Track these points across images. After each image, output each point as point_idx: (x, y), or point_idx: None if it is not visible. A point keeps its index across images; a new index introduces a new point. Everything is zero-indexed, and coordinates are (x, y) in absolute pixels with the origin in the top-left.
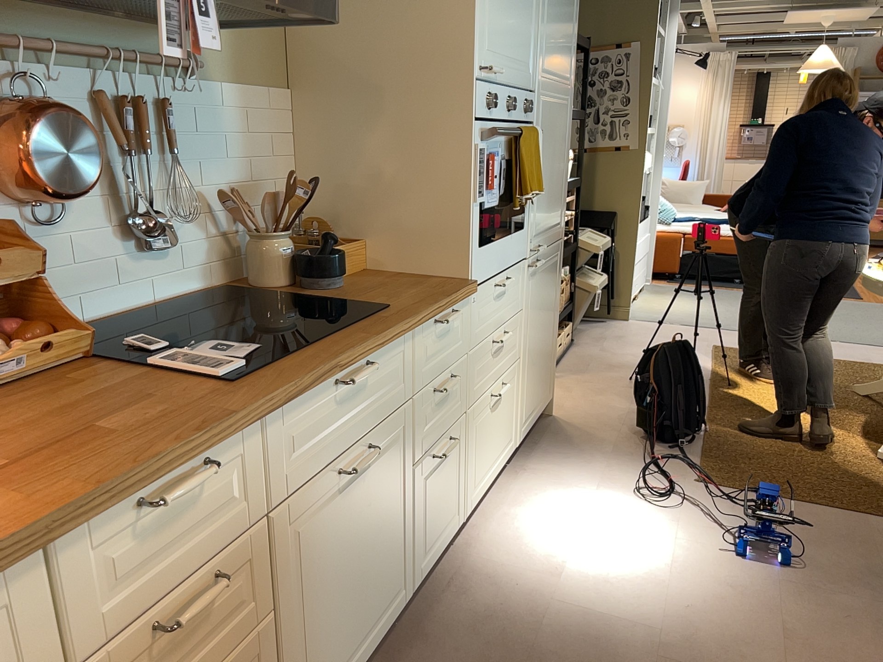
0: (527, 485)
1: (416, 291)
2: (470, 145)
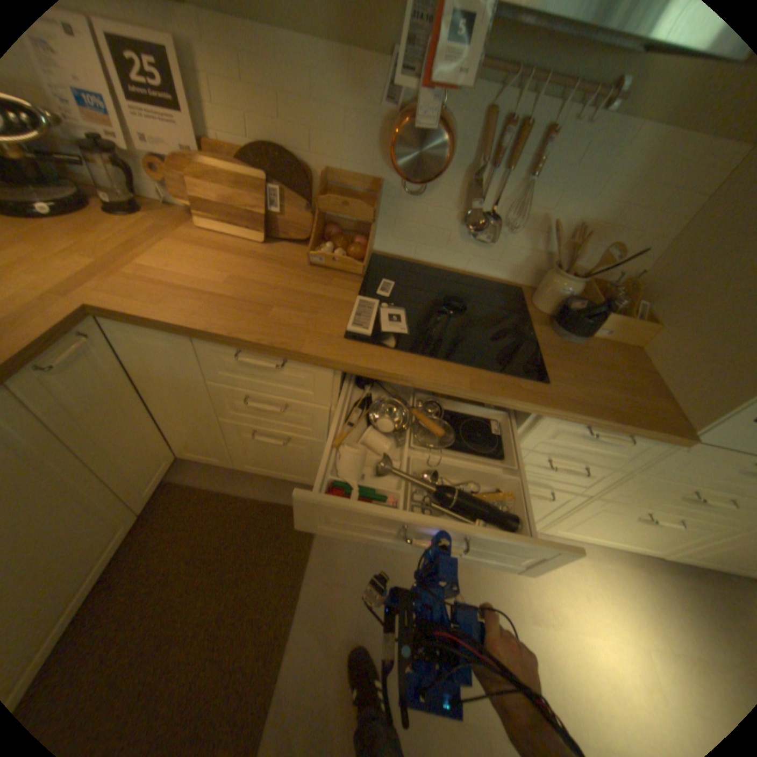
0: (631, 580)
1: (612, 394)
2: None
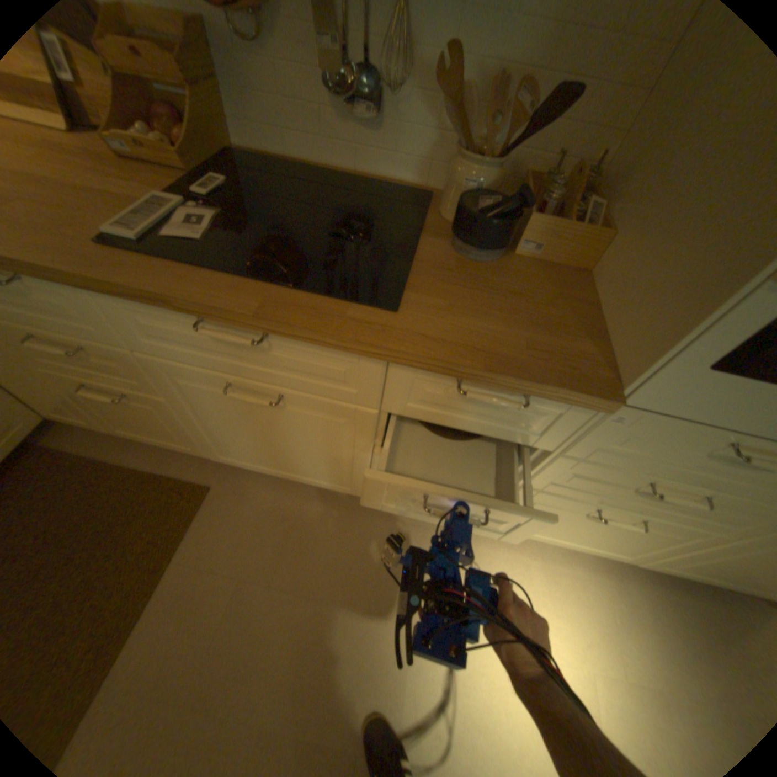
0: (591, 588)
1: (500, 330)
2: None
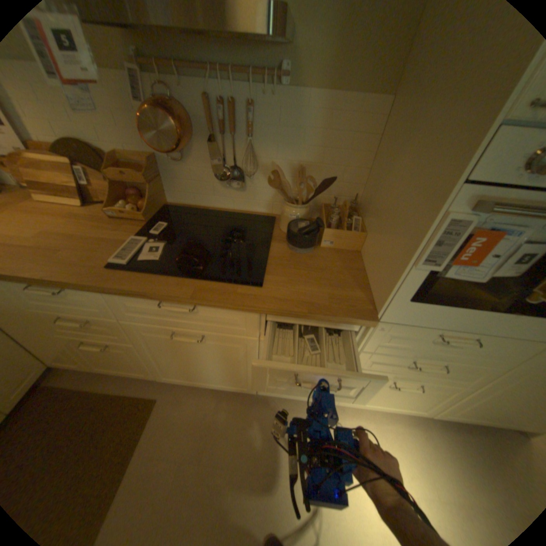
0: (408, 438)
1: (314, 291)
2: (441, 206)
